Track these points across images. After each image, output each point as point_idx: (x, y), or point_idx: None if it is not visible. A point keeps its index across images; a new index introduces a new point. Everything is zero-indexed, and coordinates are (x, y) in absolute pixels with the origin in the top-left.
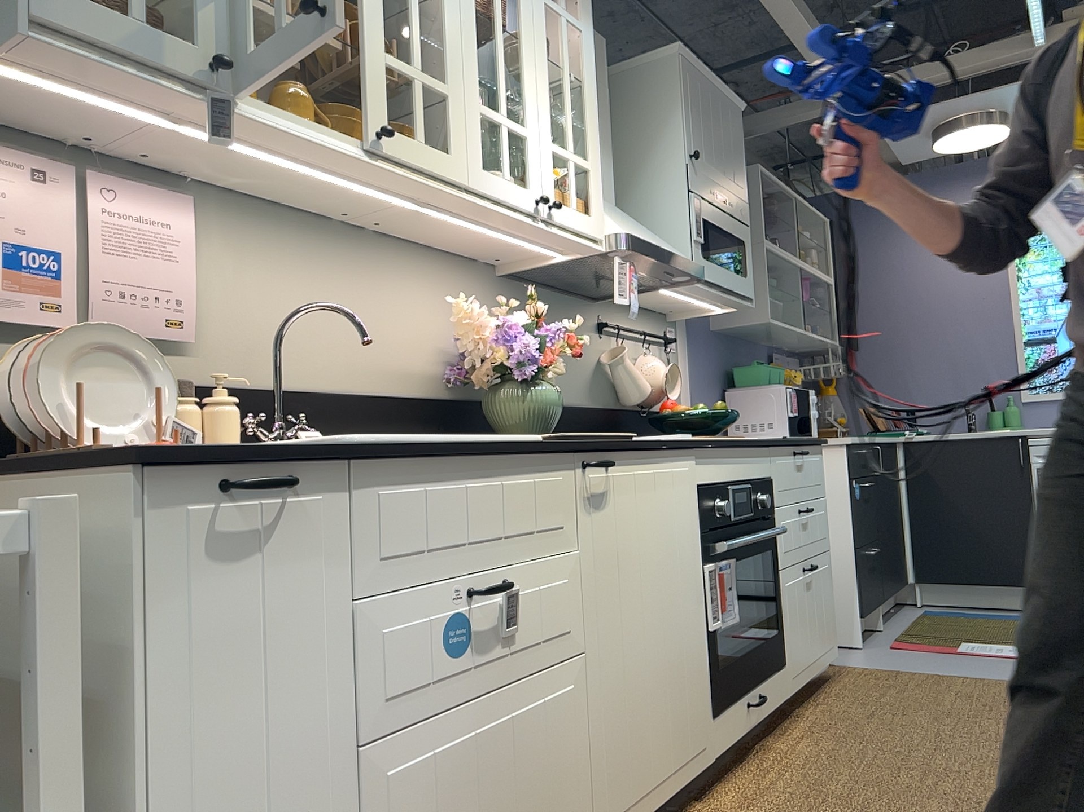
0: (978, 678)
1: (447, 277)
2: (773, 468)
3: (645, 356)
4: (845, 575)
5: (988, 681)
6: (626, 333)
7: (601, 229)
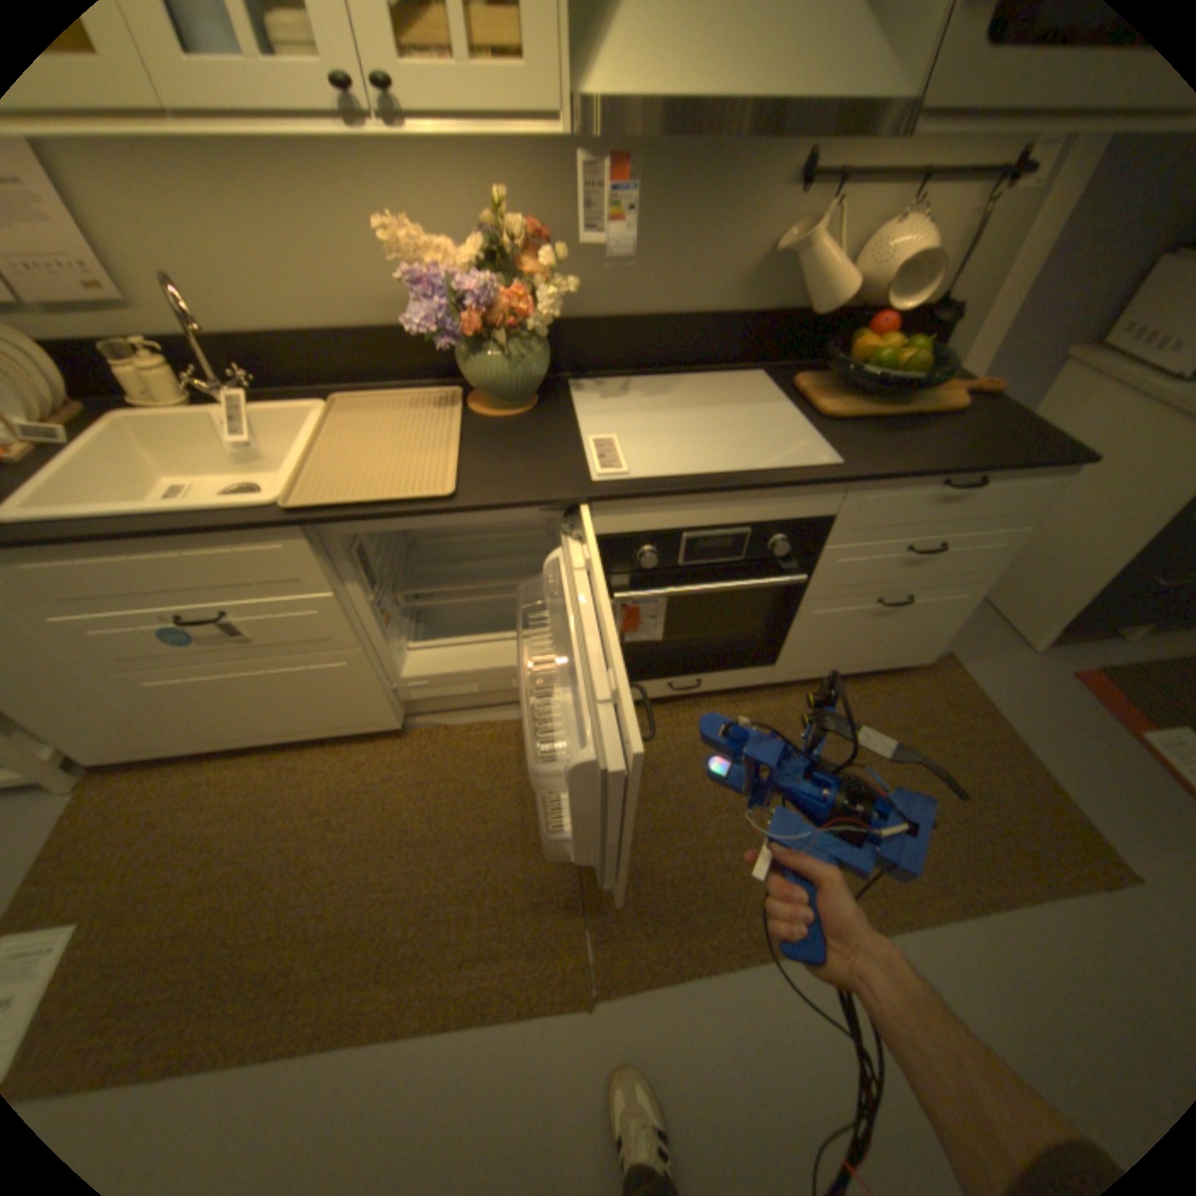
0: (1059, 789)
1: (442, 152)
2: (841, 506)
3: (920, 210)
4: (1083, 586)
5: (1058, 801)
6: (879, 176)
7: (549, 92)
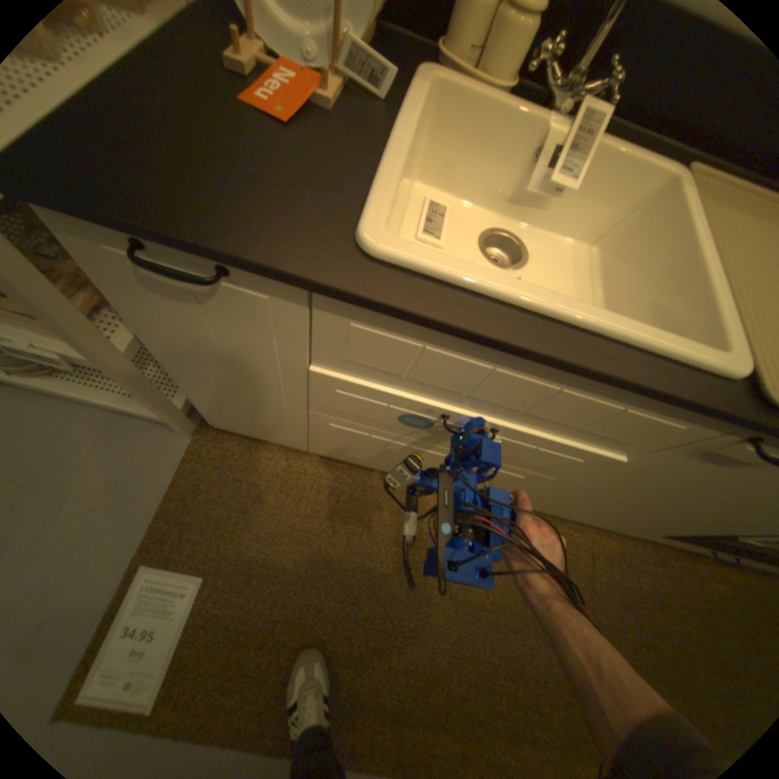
0: None
1: None
2: None
3: None
4: None
5: None
6: None
7: None
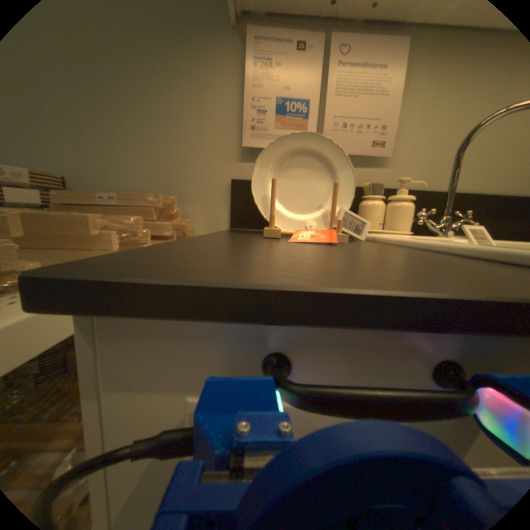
0: None
1: None
2: None
3: None
4: None
5: None
6: None
7: None
